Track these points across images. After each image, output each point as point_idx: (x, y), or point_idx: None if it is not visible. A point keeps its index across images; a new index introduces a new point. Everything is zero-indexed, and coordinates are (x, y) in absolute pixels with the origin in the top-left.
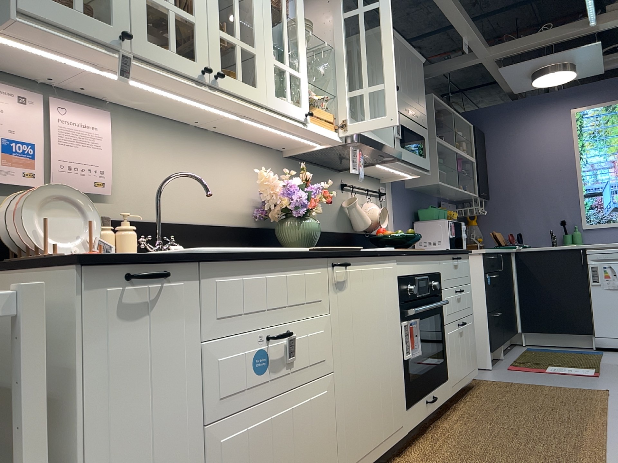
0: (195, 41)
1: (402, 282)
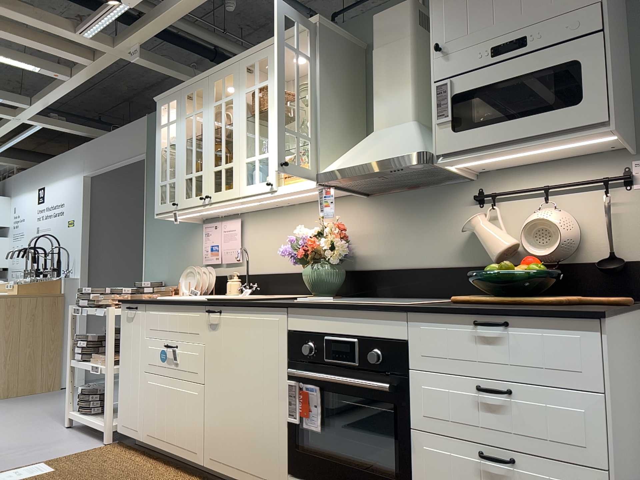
0: (202, 183)
1: (293, 337)
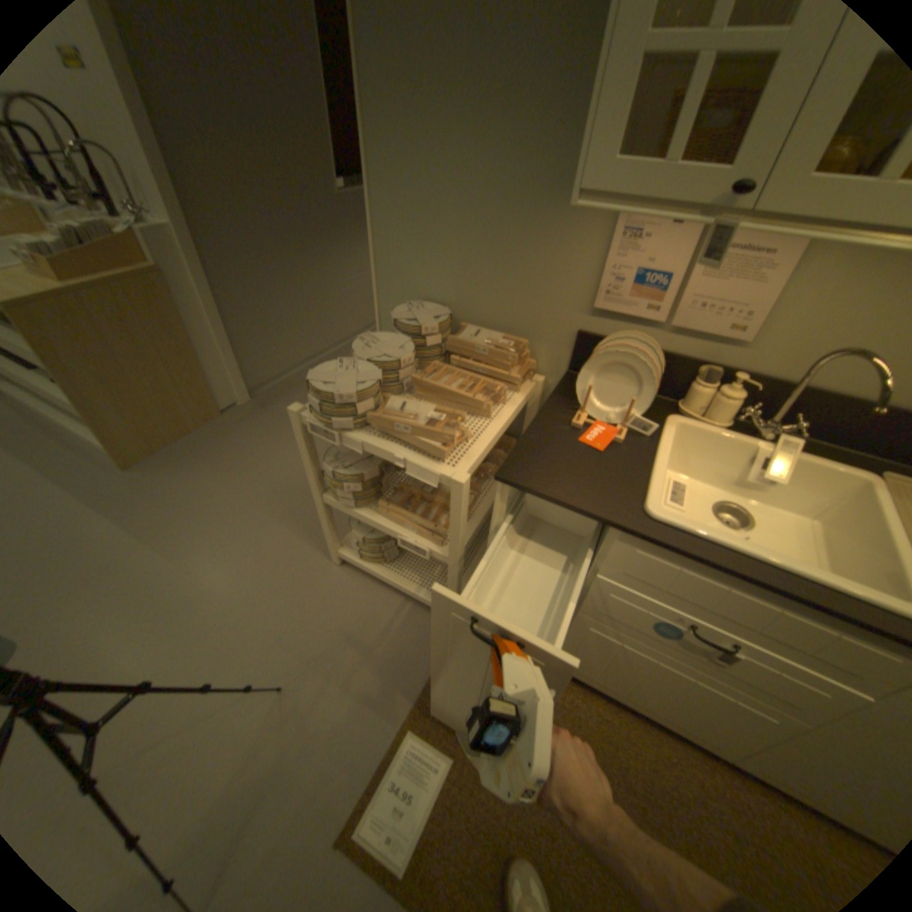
0: None
1: None
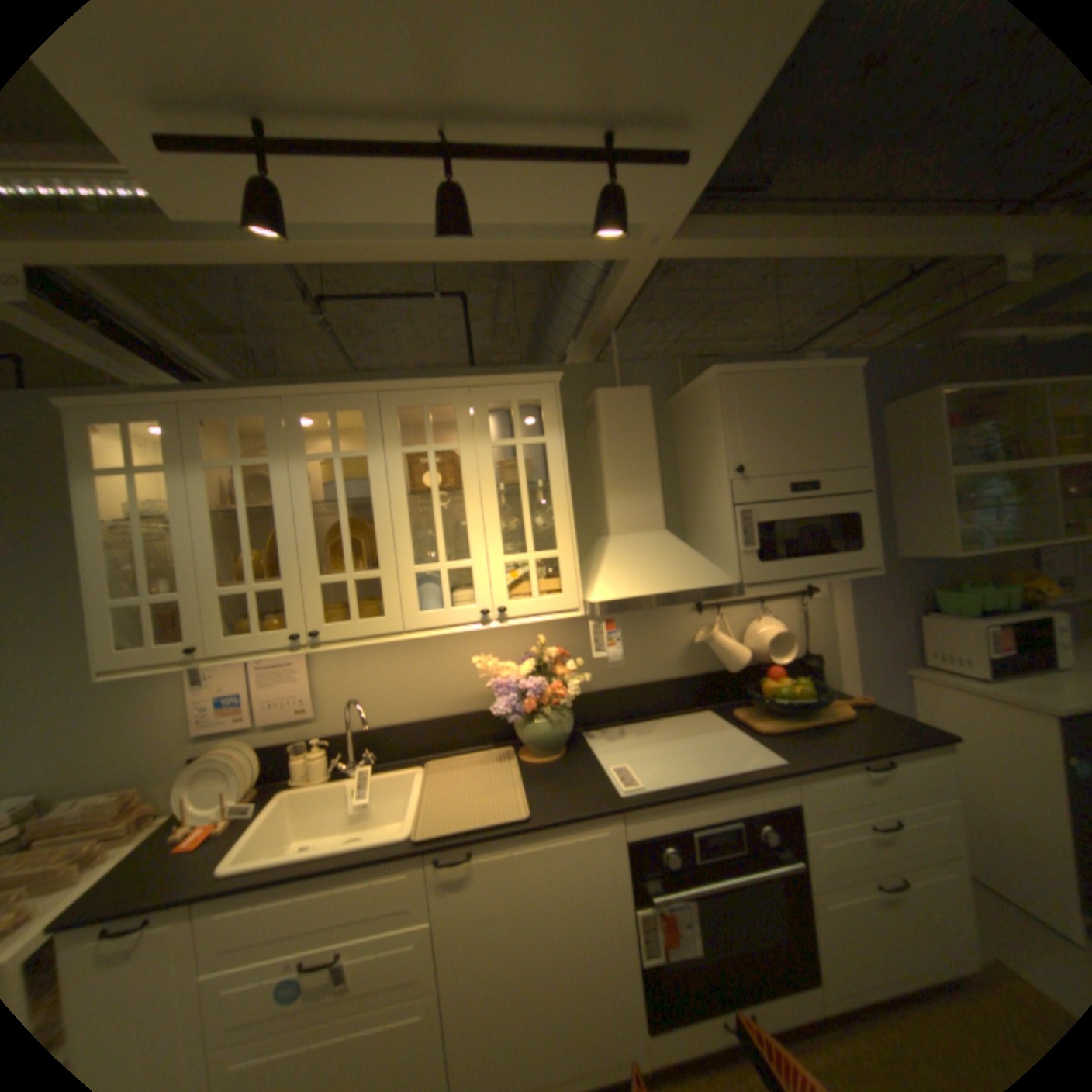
0: (287, 607)
1: (640, 850)
